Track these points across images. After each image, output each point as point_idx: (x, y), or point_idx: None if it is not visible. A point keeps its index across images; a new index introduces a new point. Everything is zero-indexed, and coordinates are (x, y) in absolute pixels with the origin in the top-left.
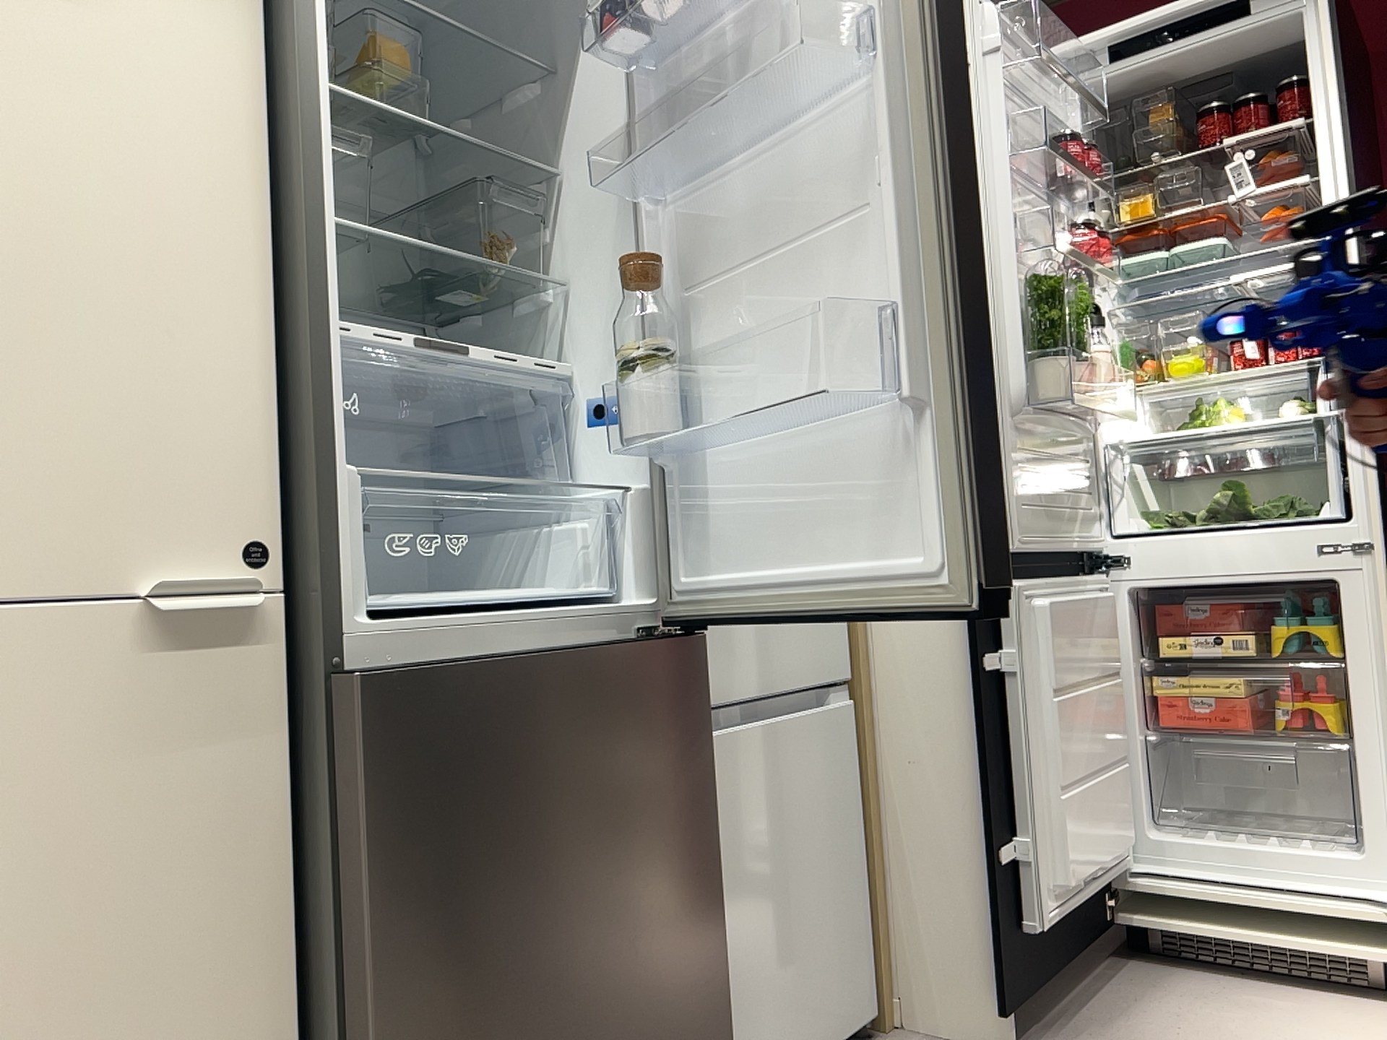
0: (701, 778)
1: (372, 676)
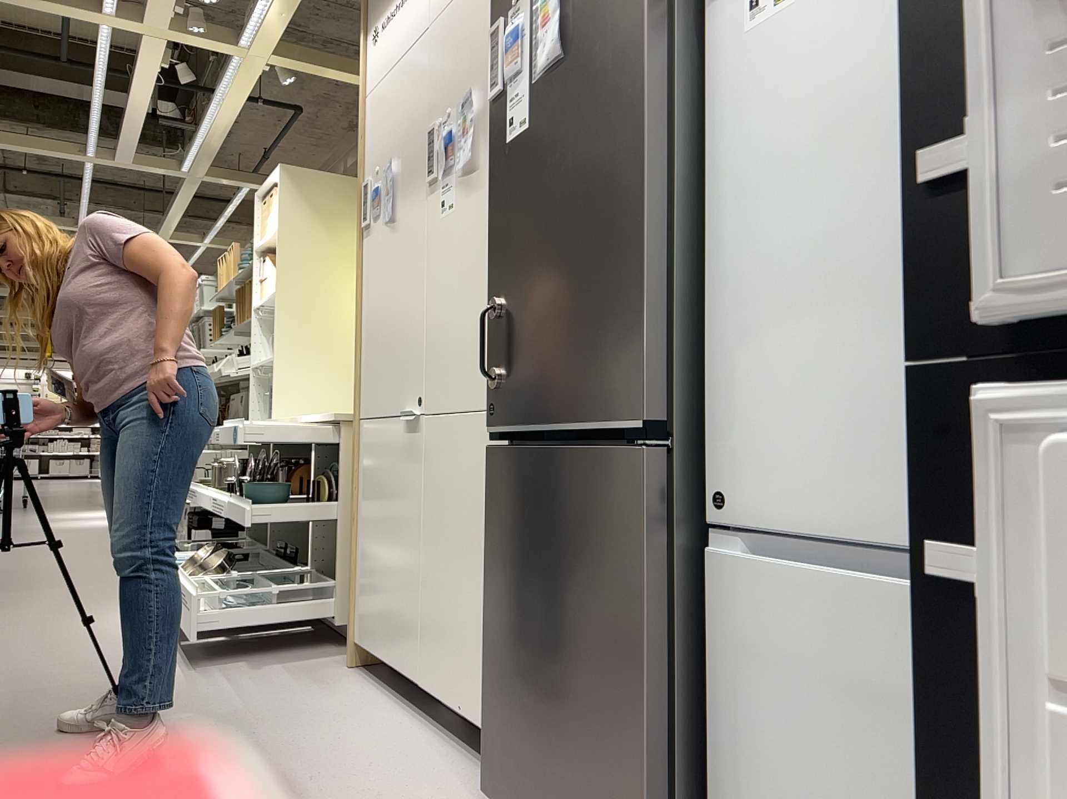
0: (635, 574)
1: (494, 449)
